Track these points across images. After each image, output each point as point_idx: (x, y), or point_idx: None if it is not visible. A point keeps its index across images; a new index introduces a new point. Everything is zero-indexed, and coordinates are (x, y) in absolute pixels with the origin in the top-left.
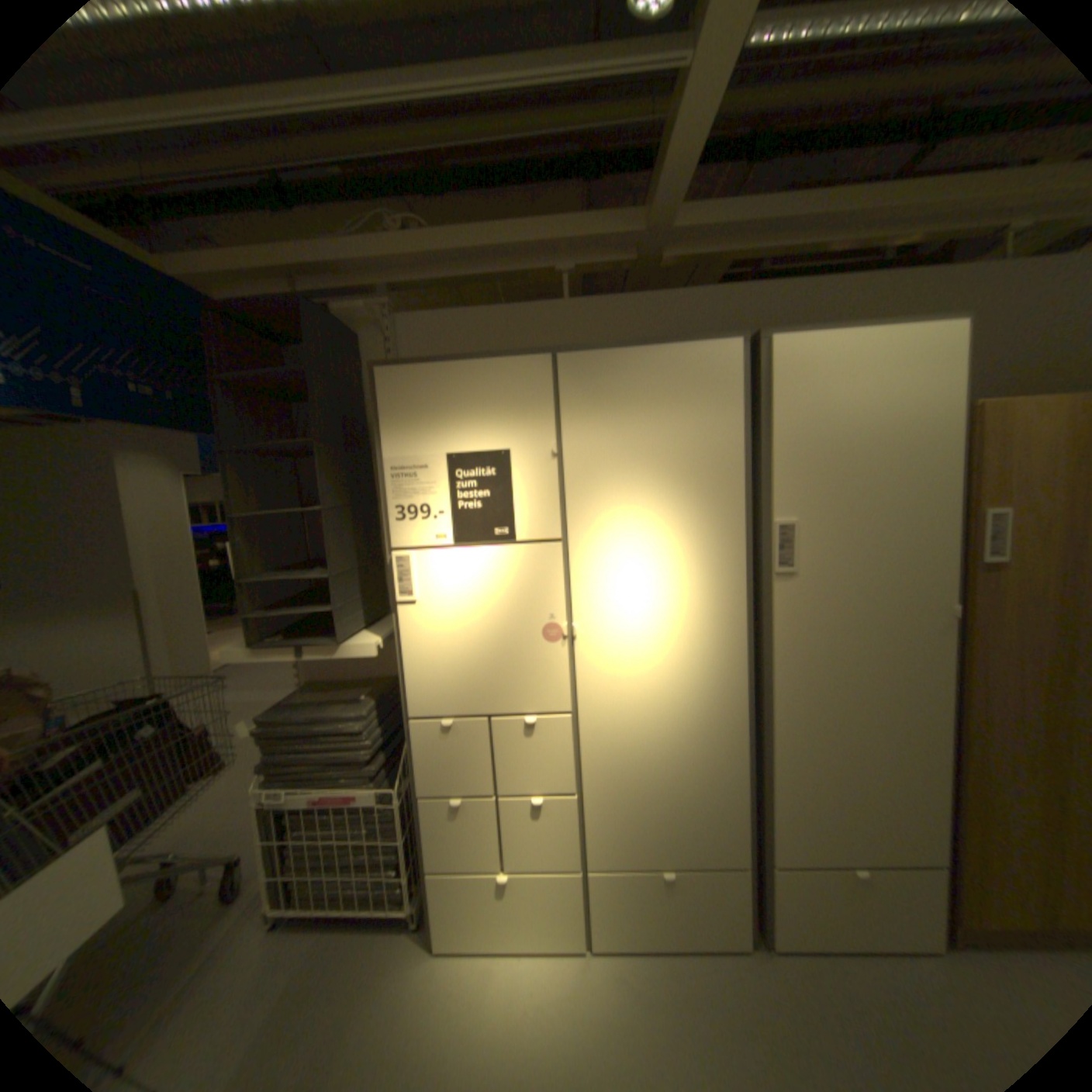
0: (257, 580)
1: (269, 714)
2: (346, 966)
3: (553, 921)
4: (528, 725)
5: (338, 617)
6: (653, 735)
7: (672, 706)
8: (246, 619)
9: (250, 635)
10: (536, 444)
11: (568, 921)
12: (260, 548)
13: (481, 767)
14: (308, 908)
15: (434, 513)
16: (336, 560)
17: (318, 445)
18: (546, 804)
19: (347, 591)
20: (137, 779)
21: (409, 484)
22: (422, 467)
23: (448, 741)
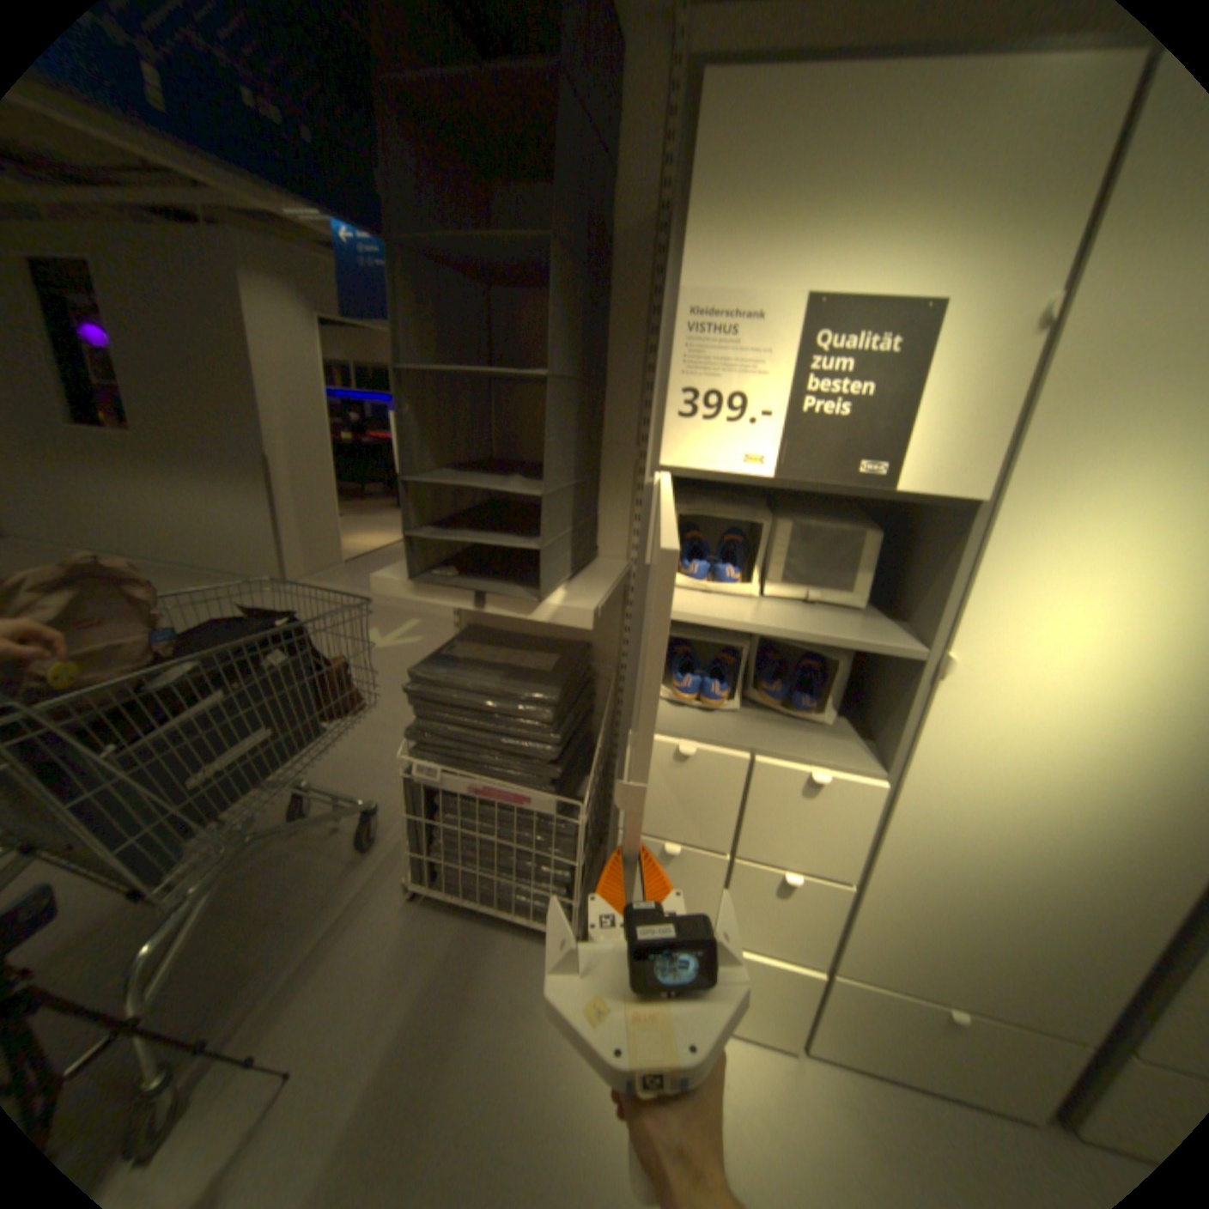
0: (428, 480)
1: (427, 669)
2: (496, 975)
3: (769, 1010)
4: (813, 783)
5: (546, 562)
6: (1023, 847)
7: (1080, 817)
8: (410, 538)
9: (414, 562)
10: (1013, 290)
11: (789, 1016)
12: (434, 430)
13: (722, 817)
14: (456, 896)
15: (753, 412)
16: (554, 470)
17: (557, 249)
18: (806, 886)
19: (559, 522)
20: (265, 723)
21: (718, 347)
22: (753, 316)
23: (681, 773)
